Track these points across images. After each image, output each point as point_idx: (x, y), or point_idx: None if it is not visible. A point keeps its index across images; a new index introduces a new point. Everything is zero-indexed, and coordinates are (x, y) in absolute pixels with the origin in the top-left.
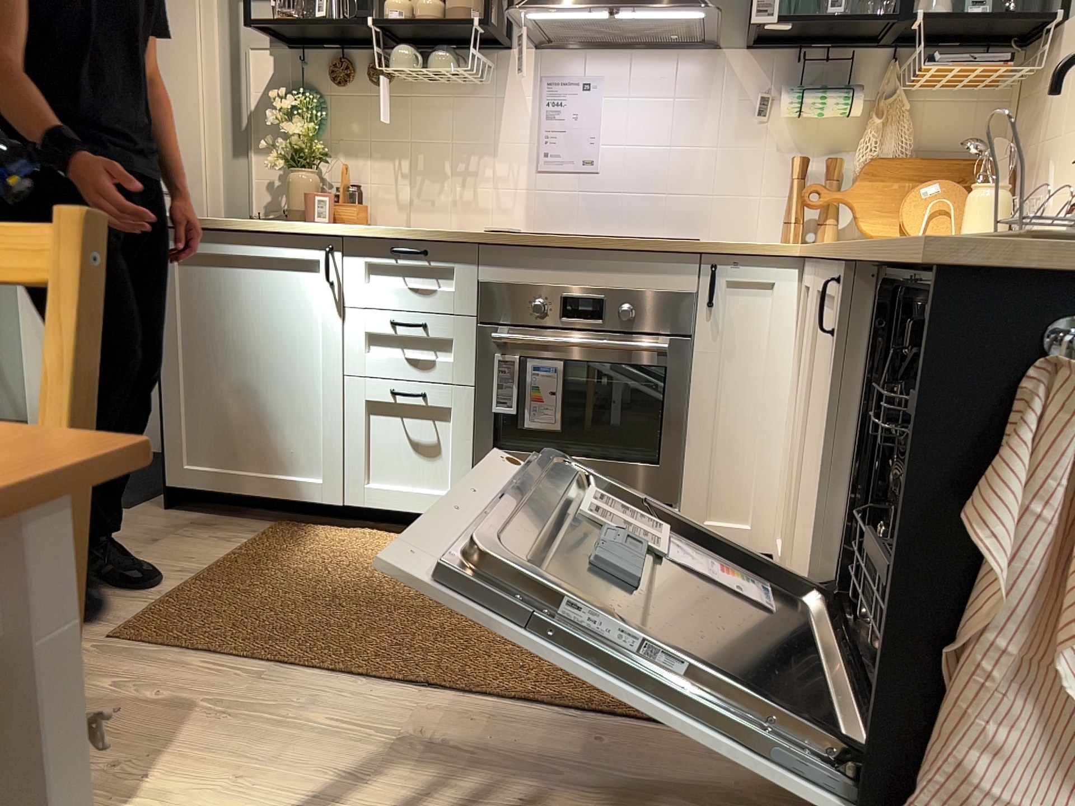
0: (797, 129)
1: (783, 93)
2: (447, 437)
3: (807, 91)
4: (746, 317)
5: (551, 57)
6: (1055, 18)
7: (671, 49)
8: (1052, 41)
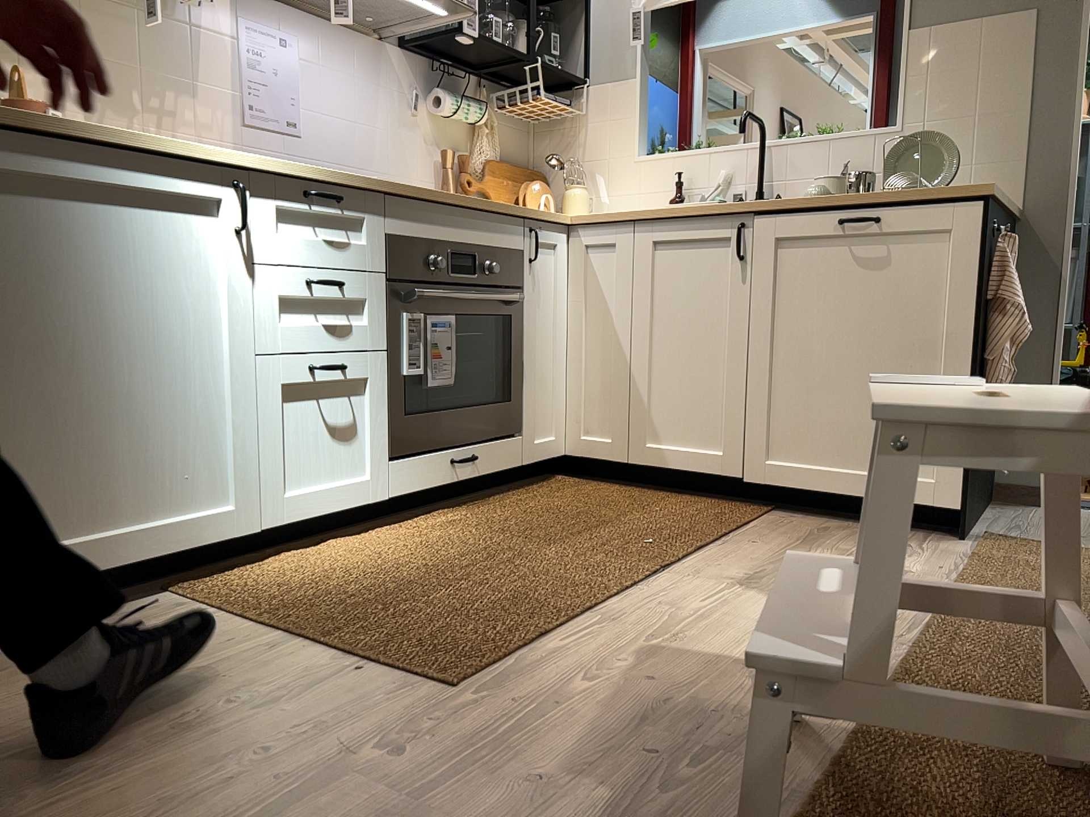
0: (436, 127)
1: (449, 95)
2: (362, 410)
3: (461, 97)
4: (544, 267)
5: (251, 3)
6: (585, 82)
7: (341, 30)
8: (578, 97)
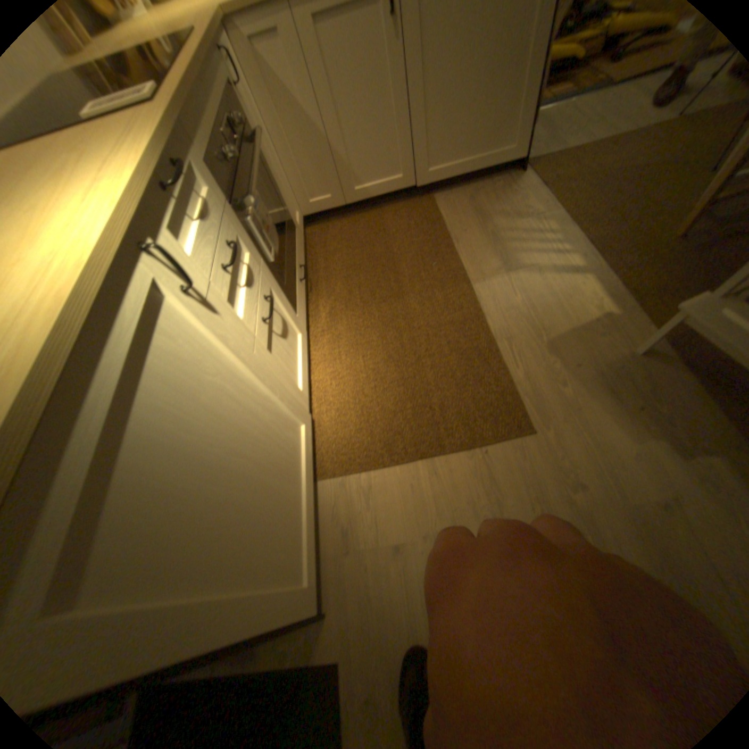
0: None
1: None
2: (279, 309)
3: None
4: (236, 86)
5: None
6: None
7: None
8: None
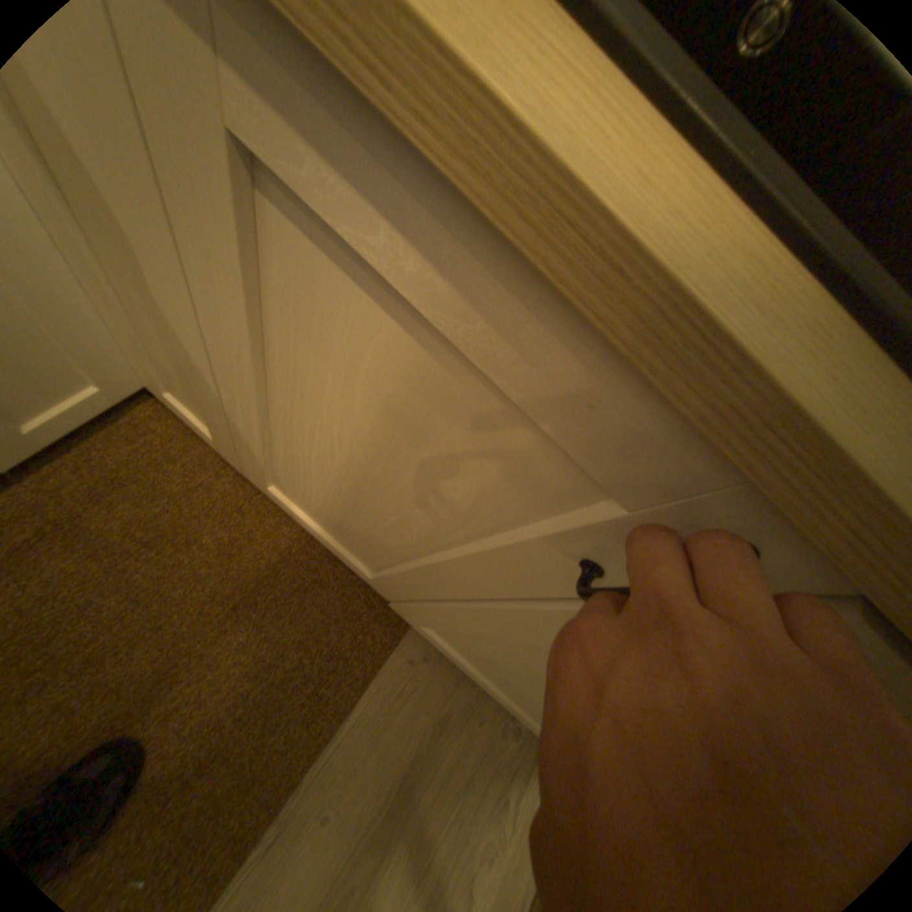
0: None
1: None
2: None
3: None
4: None
5: None
6: None
7: None
8: None
